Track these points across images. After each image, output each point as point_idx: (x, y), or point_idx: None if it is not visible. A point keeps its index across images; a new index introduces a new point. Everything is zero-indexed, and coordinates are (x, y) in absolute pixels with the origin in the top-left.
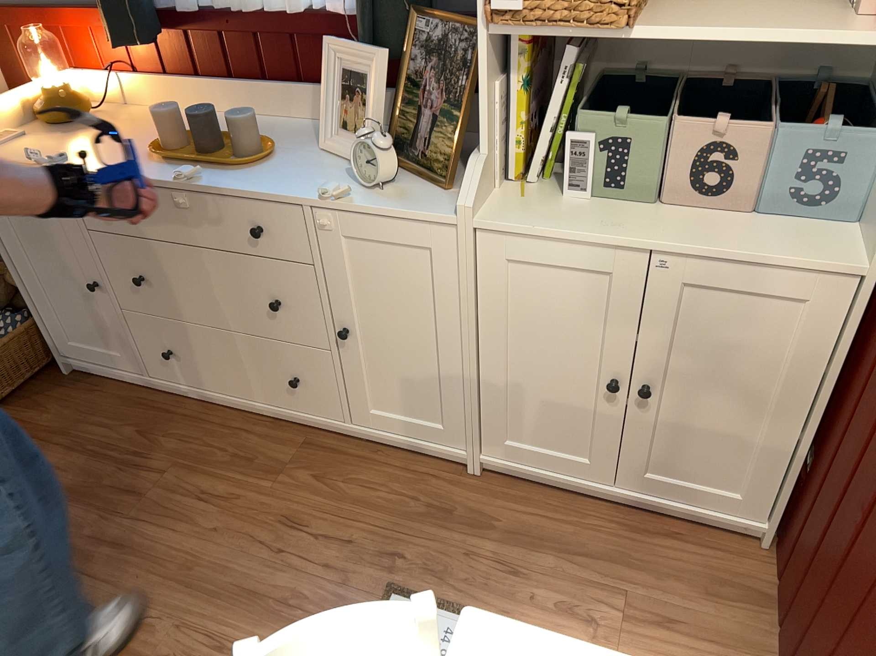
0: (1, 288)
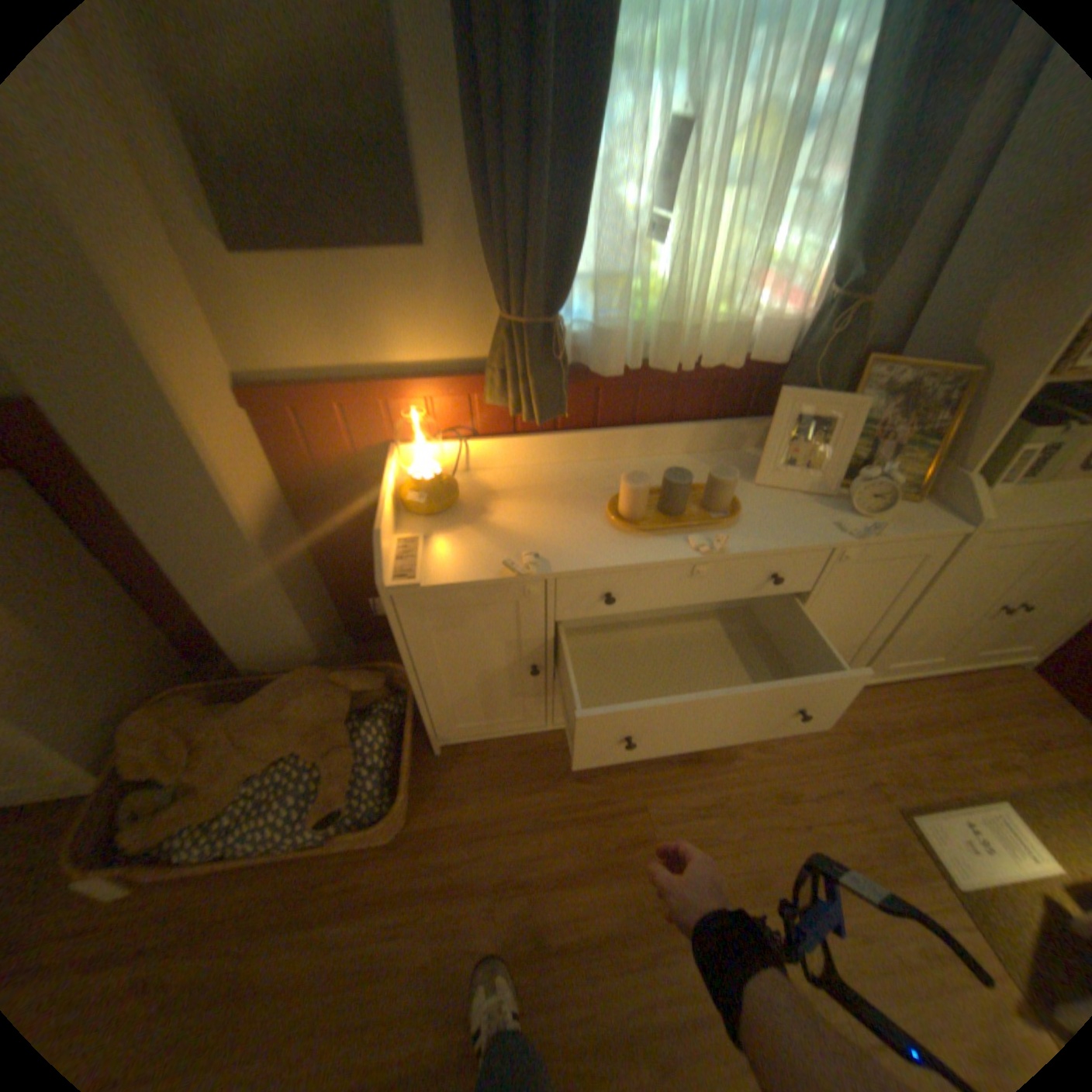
0: (343, 705)
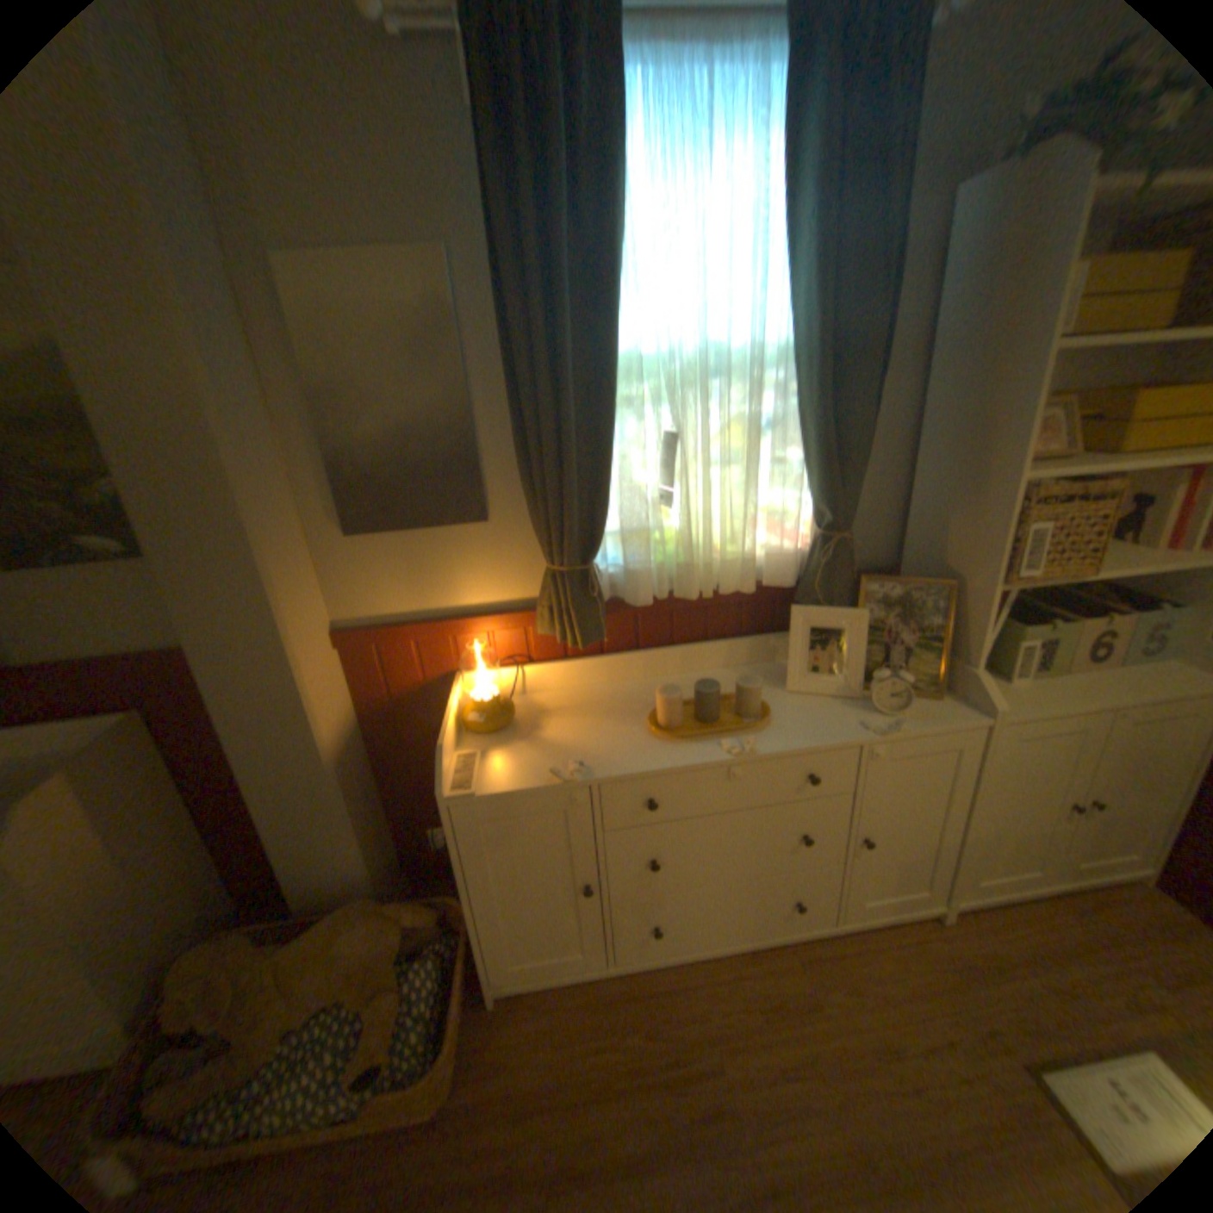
0: (391, 942)
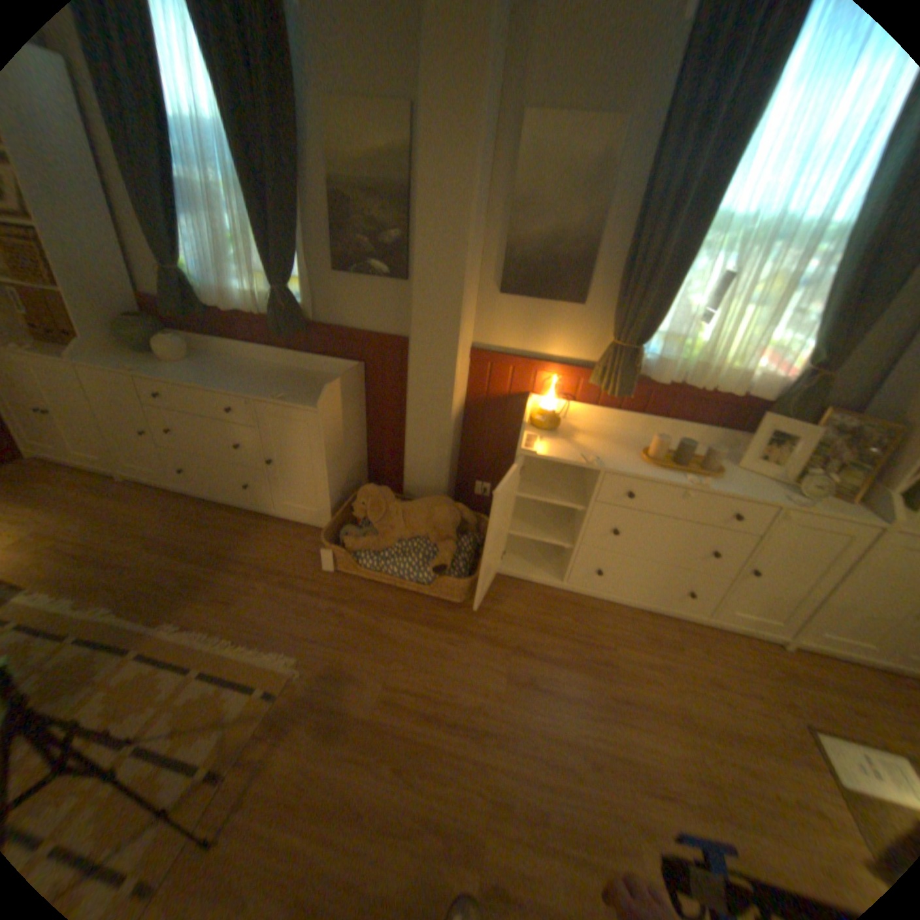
0: (458, 520)
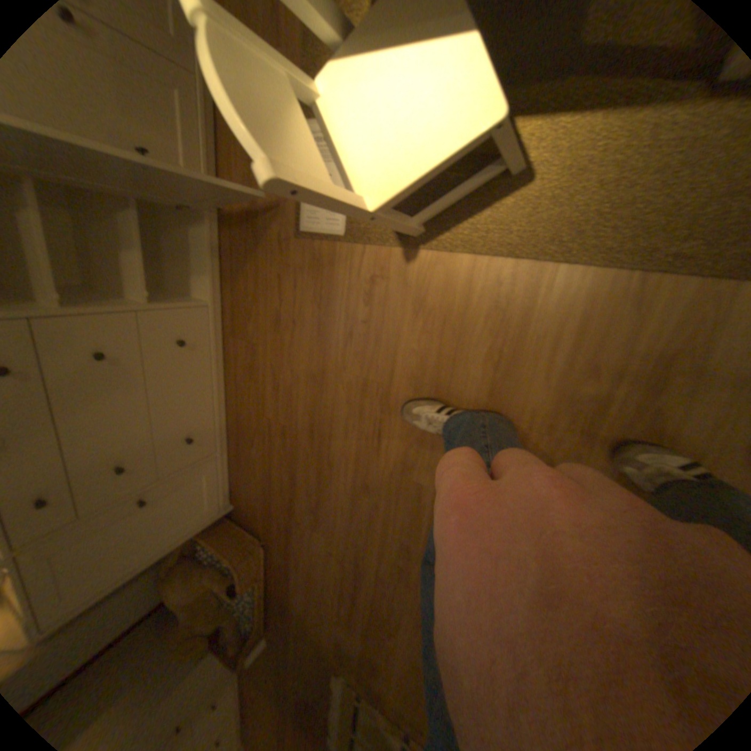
0: (174, 573)
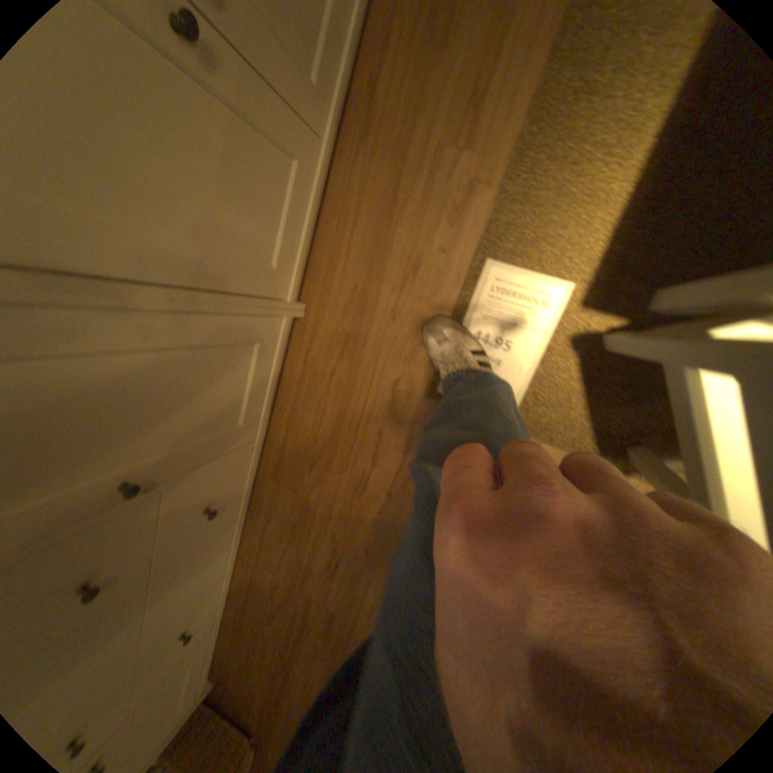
0: None
